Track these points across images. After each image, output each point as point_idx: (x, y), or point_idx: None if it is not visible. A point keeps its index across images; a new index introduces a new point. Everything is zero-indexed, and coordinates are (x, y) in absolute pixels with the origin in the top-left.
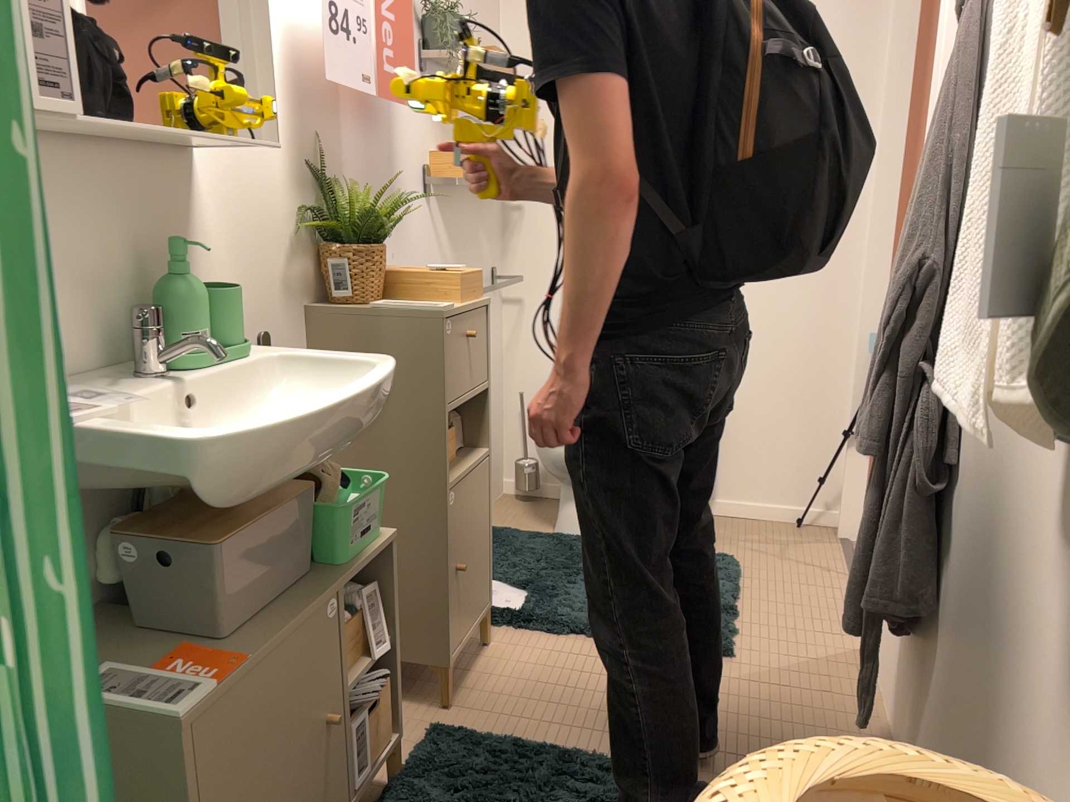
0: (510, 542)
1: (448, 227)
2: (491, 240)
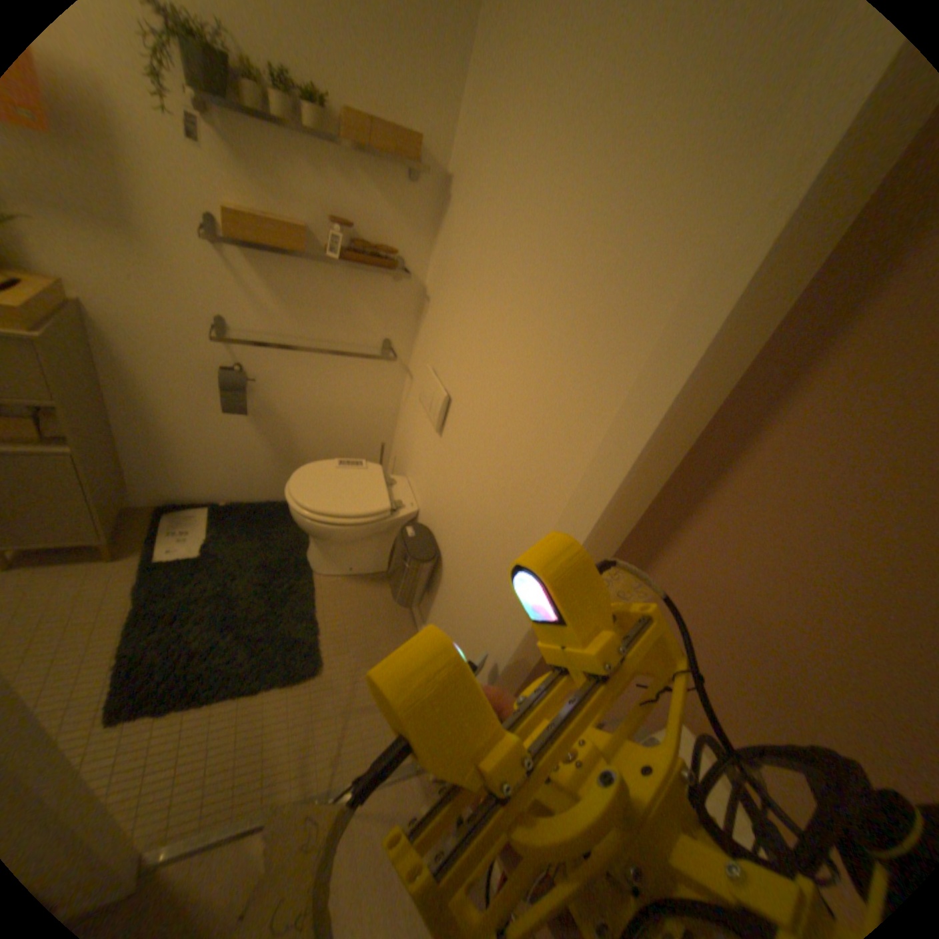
0: (277, 523)
1: (269, 282)
2: (387, 315)
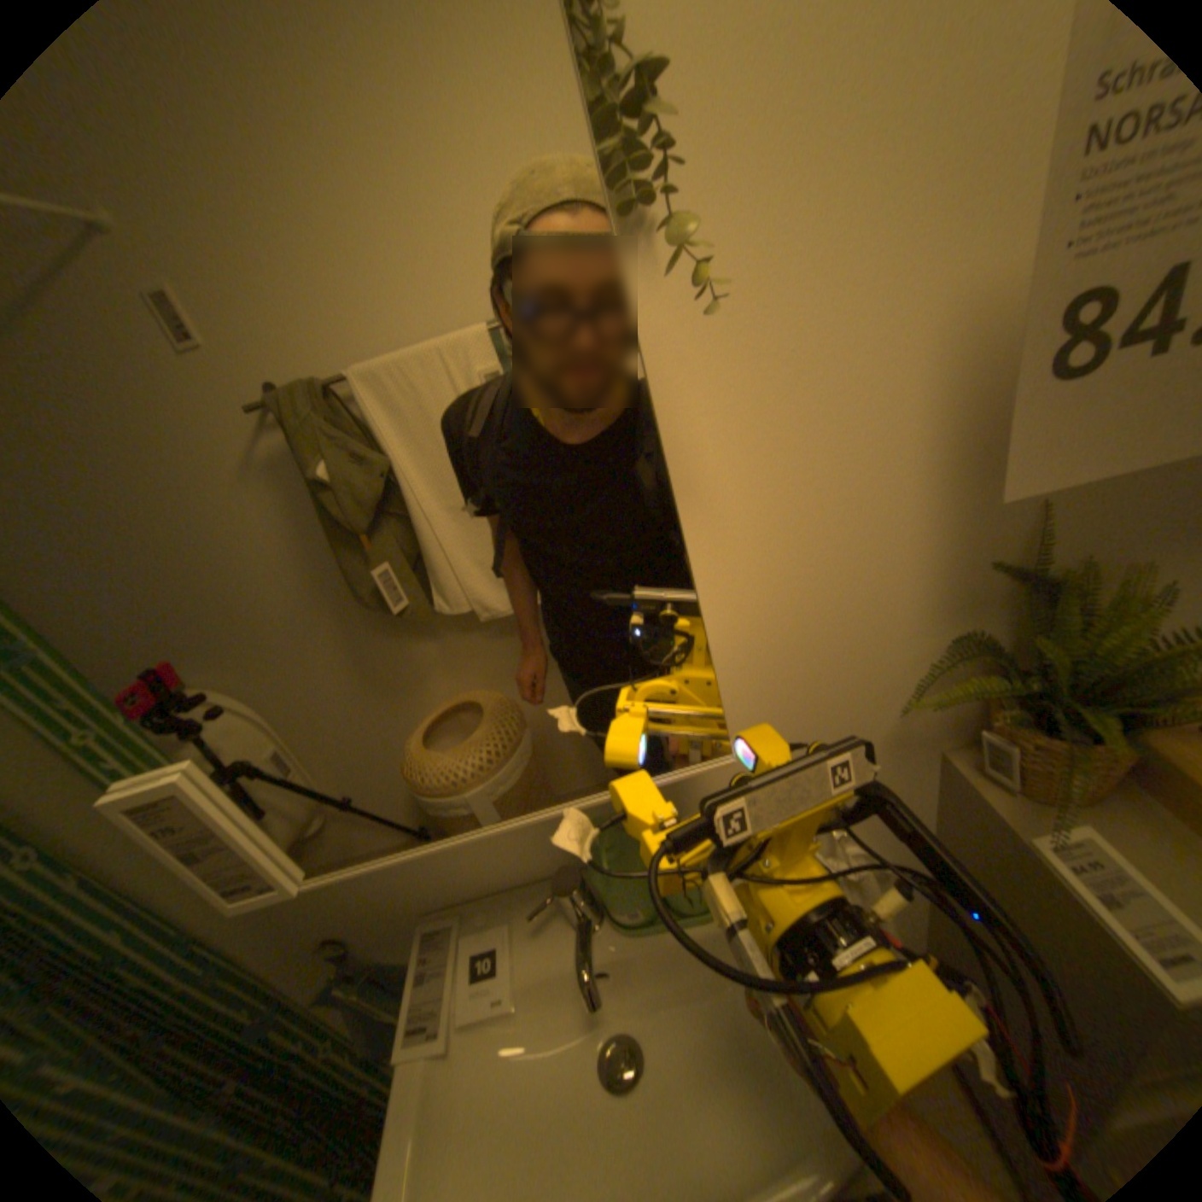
0: None
1: None
2: None
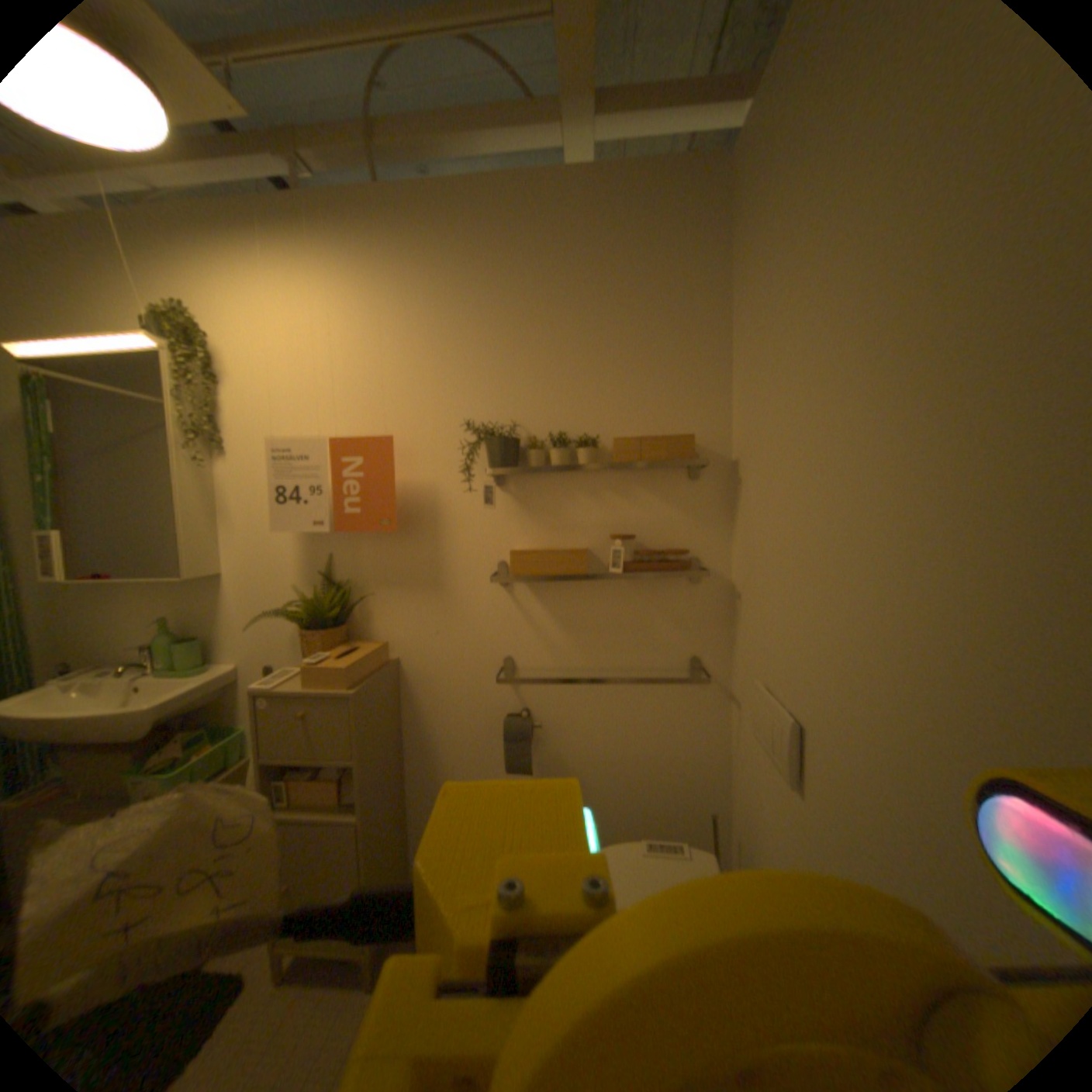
0: None
1: (555, 611)
2: (691, 624)
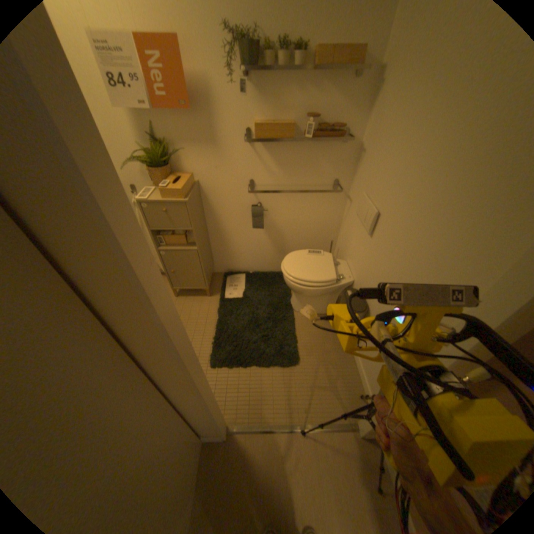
0: (275, 283)
1: (274, 157)
2: (337, 165)
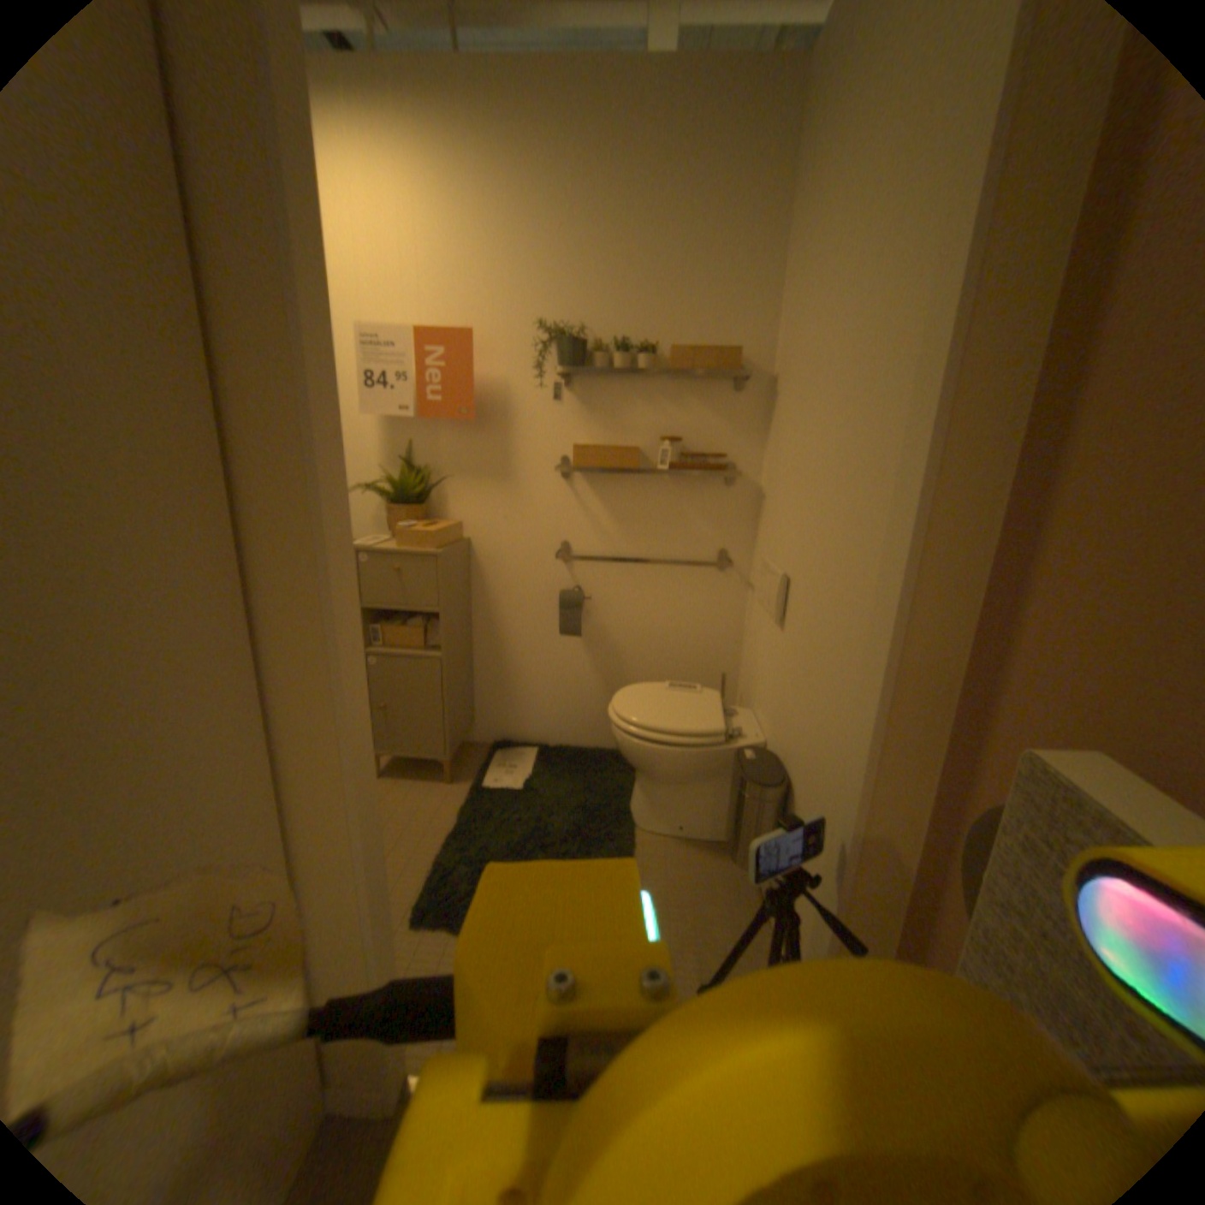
0: (604, 767)
1: (609, 502)
2: (723, 520)
